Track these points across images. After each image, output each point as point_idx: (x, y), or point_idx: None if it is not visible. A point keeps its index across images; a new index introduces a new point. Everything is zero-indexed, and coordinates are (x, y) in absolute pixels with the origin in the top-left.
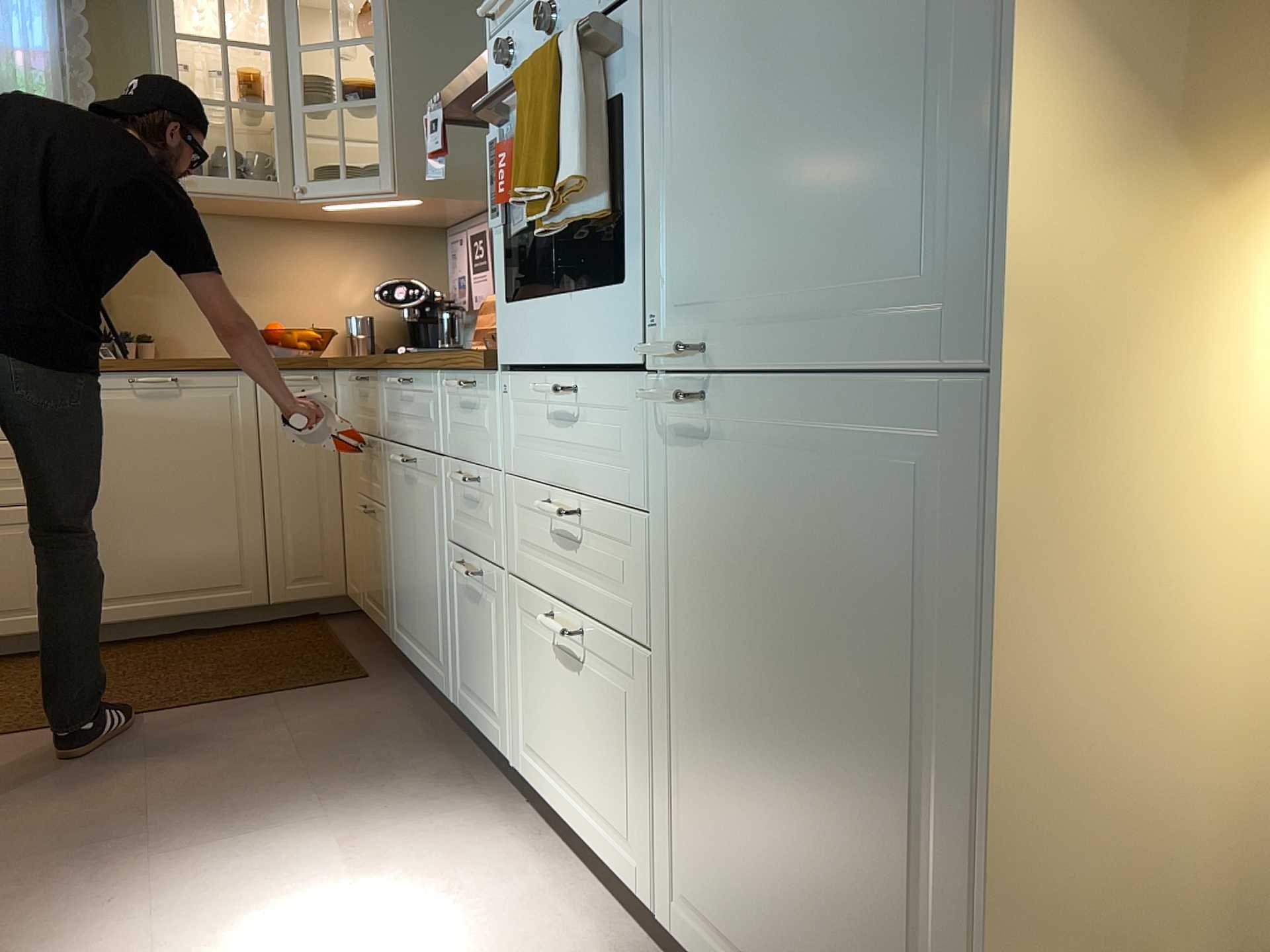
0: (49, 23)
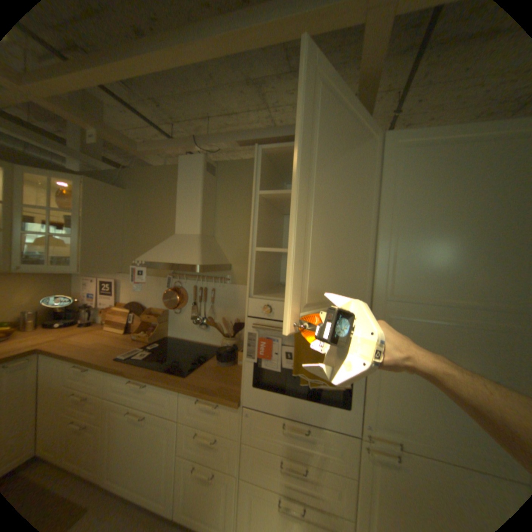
0: None
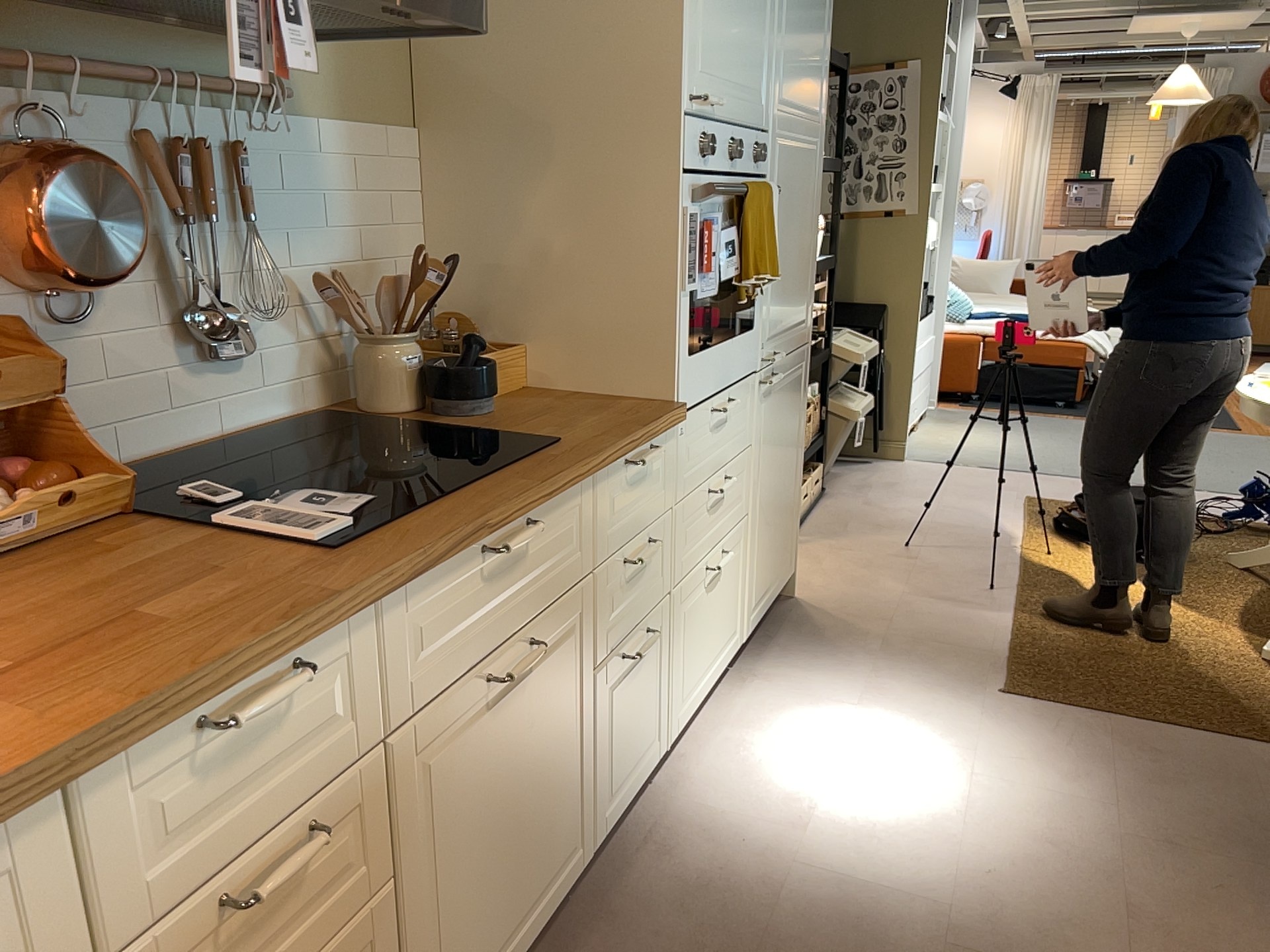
0: None
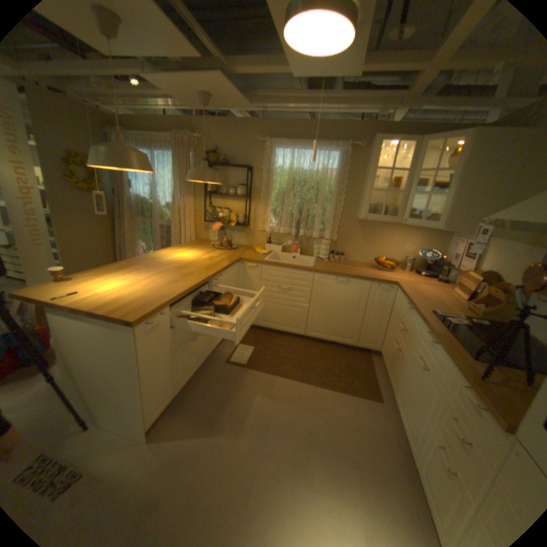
0: (339, 161)
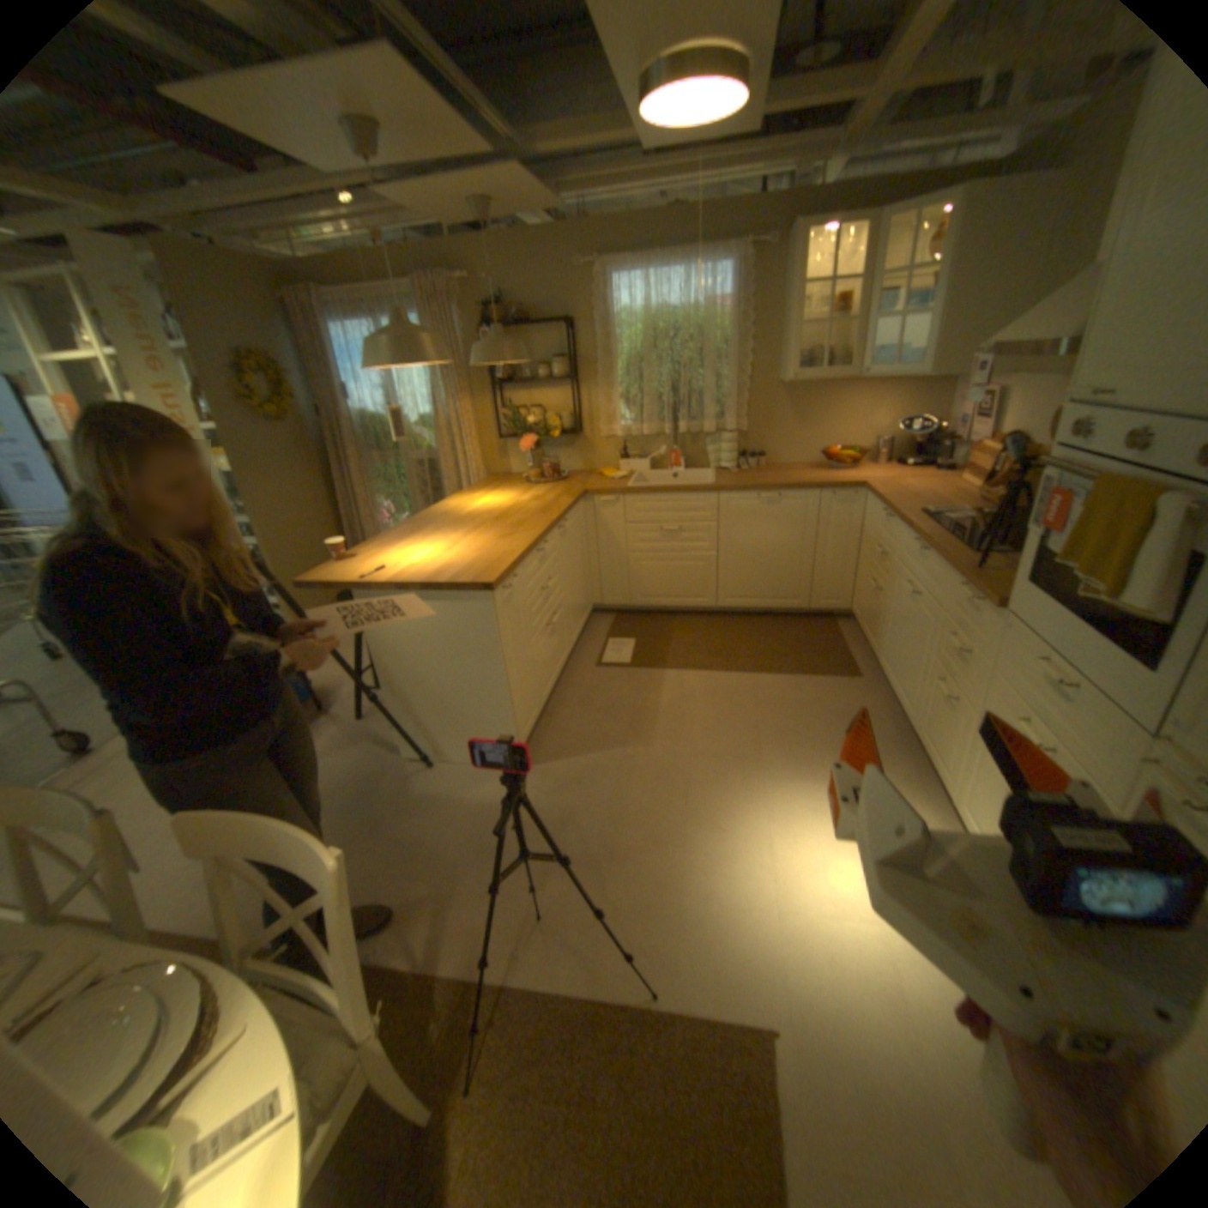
0: (733, 280)
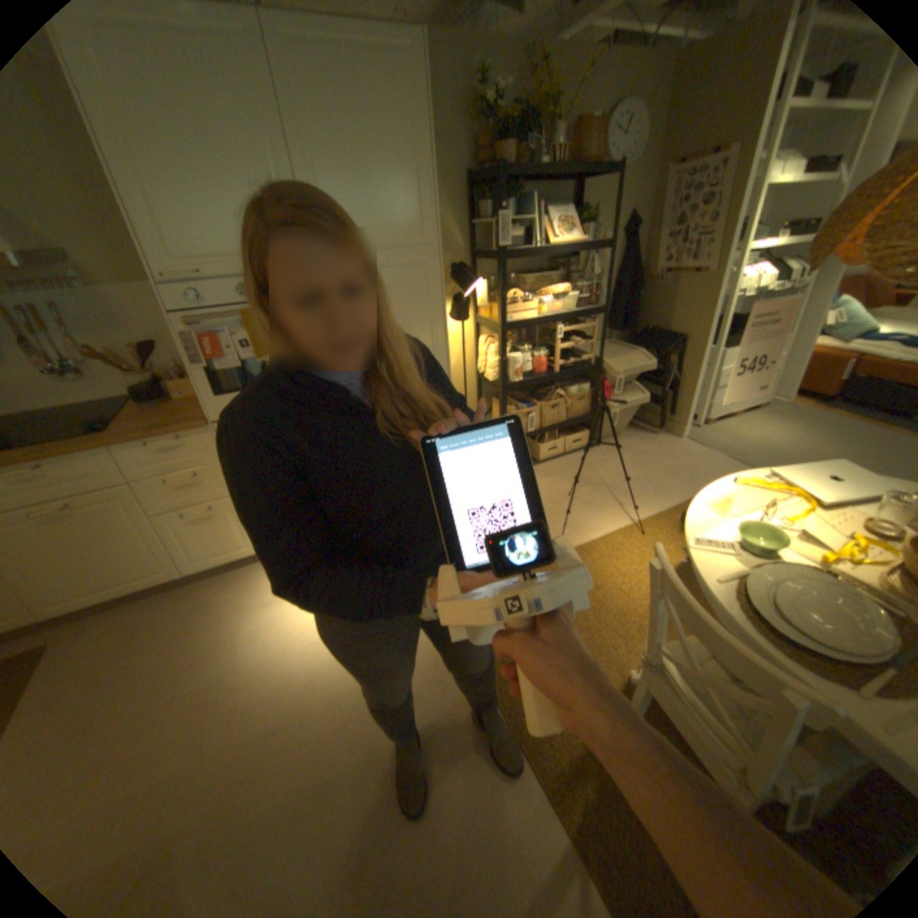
0: None
